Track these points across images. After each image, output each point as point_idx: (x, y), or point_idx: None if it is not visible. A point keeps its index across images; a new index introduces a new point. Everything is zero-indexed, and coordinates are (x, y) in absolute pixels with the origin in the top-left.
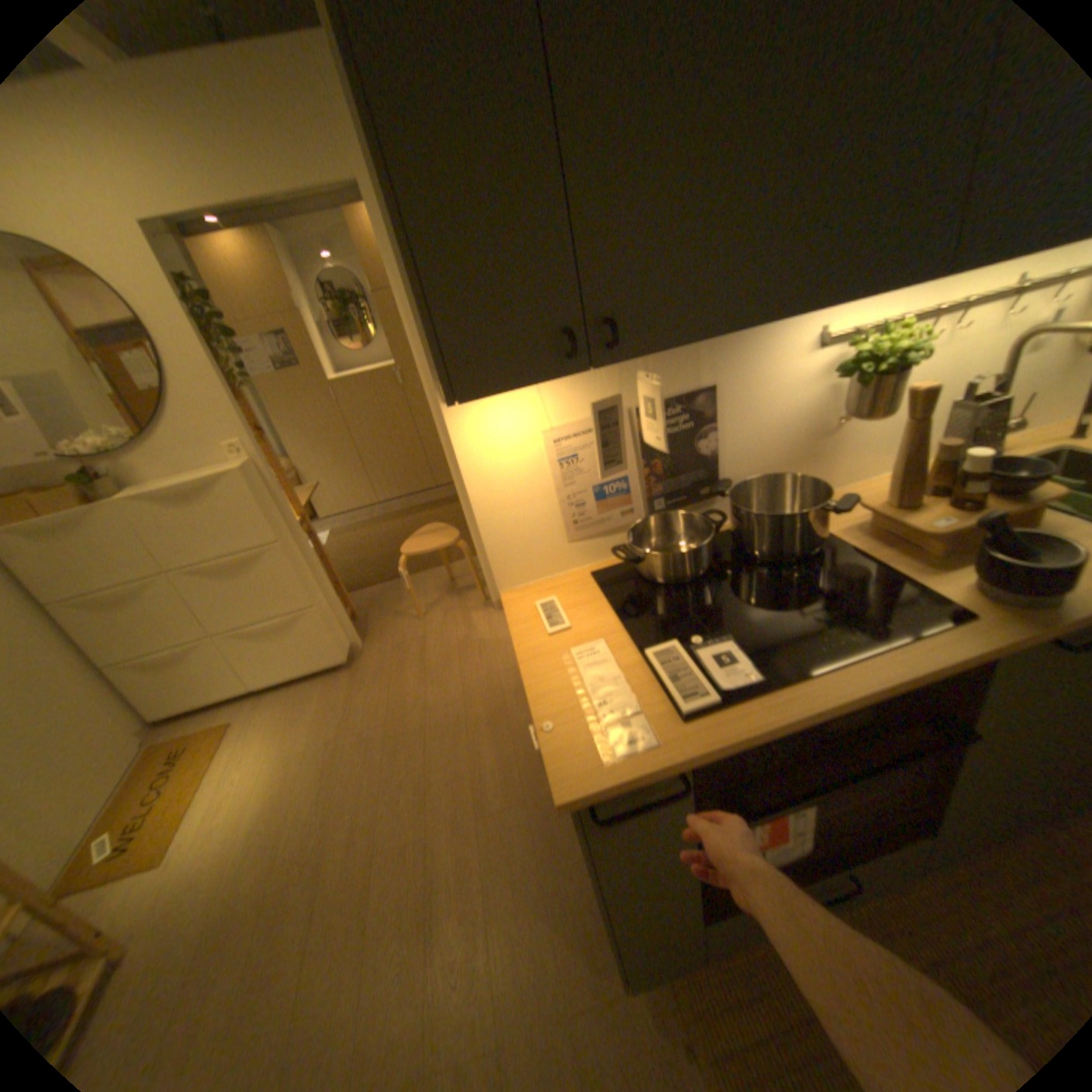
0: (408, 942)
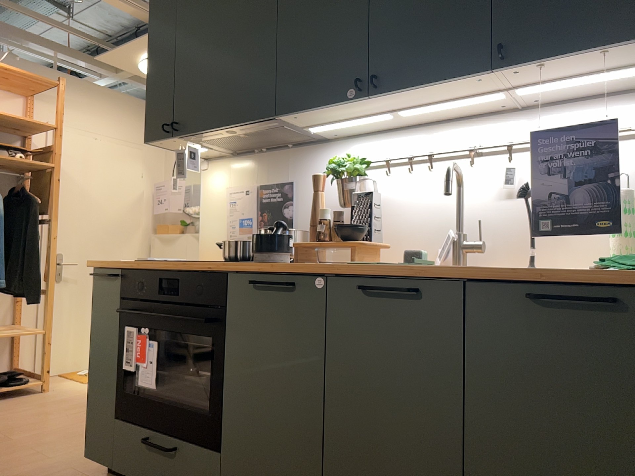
0: (82, 431)
